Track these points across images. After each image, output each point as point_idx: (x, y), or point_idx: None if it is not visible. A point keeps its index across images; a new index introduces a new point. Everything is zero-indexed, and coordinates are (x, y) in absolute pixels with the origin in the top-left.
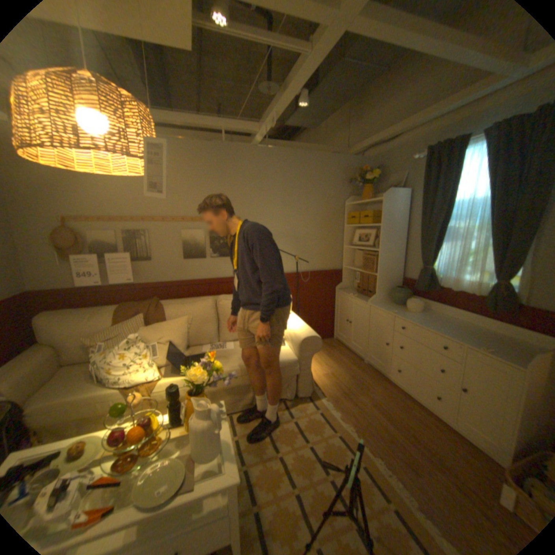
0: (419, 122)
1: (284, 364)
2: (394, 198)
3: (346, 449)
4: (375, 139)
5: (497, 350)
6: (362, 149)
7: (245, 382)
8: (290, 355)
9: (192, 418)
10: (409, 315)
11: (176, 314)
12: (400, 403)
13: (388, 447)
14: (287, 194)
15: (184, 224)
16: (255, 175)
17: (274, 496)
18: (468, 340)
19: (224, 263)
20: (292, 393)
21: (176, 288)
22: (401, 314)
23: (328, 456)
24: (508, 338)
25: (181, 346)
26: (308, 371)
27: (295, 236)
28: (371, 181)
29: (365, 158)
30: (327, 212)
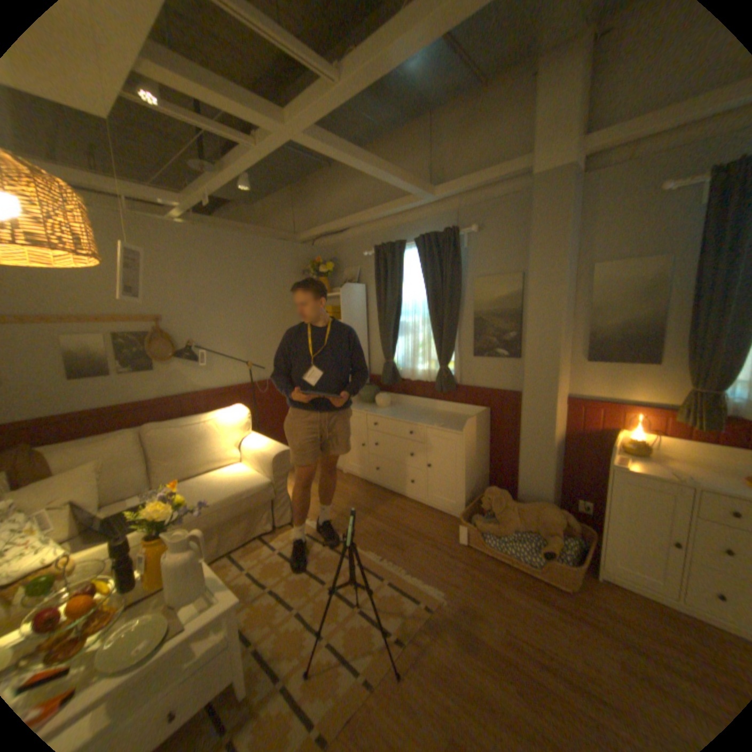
0: (364, 222)
1: (254, 490)
2: (350, 294)
3: (337, 556)
4: (324, 230)
5: (445, 424)
6: (311, 238)
7: (206, 525)
8: (260, 479)
9: (165, 557)
10: (378, 411)
11: (72, 463)
12: (381, 500)
13: (375, 539)
14: (228, 286)
15: (65, 327)
16: (179, 260)
17: (269, 628)
18: (425, 421)
19: (141, 381)
20: (269, 525)
21: (56, 427)
22: (371, 411)
23: (321, 569)
24: (452, 414)
25: (91, 507)
26: (284, 493)
27: (243, 338)
28: (325, 275)
29: (316, 249)
30: (280, 308)
